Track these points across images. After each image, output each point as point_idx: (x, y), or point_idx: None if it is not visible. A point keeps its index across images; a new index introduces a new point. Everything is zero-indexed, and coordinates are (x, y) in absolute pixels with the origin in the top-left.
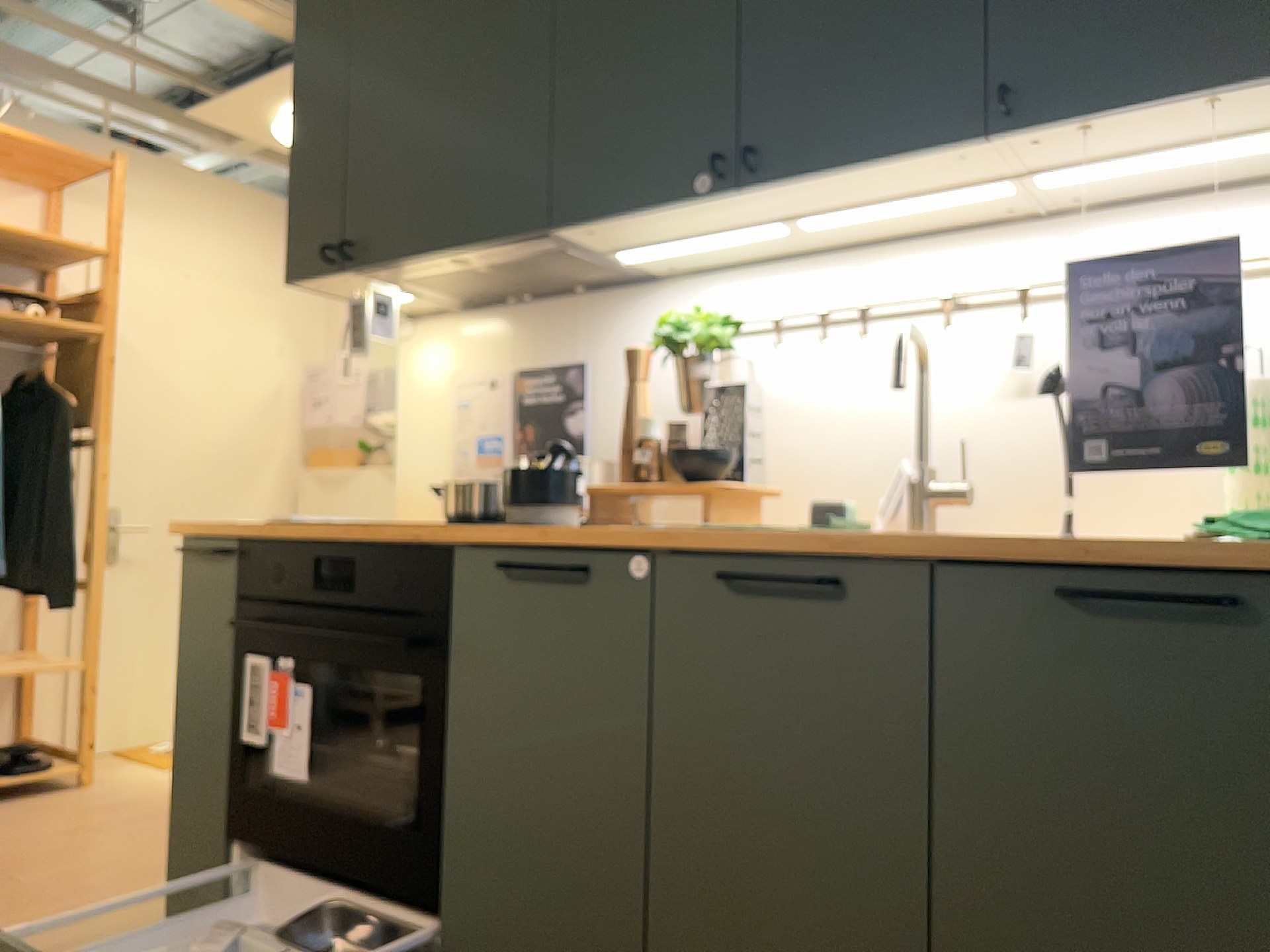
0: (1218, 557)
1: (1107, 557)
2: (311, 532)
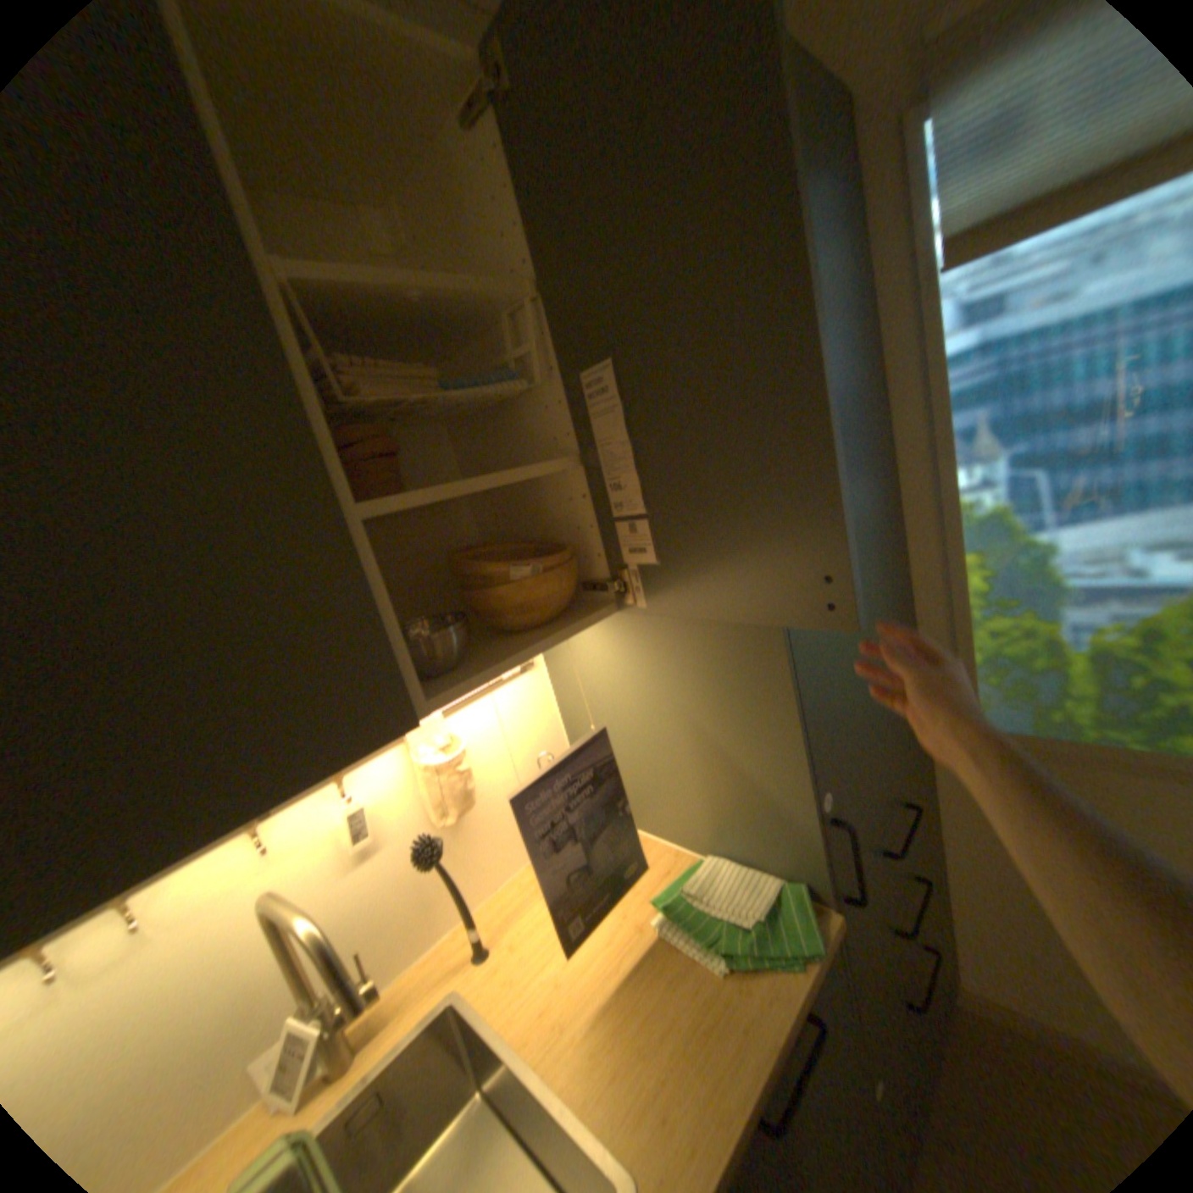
0: (809, 1012)
1: (775, 1078)
2: None
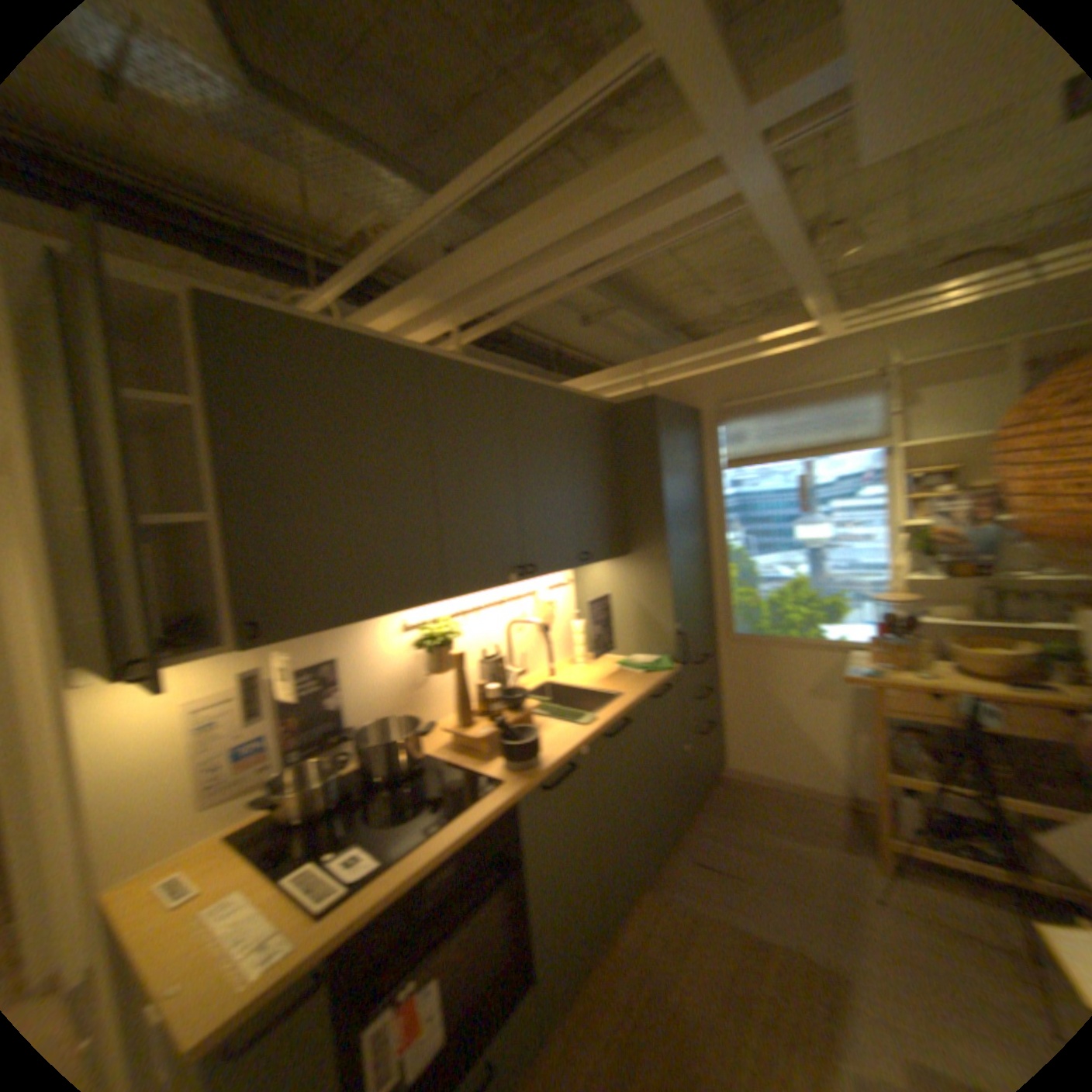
0: (668, 678)
1: (658, 686)
2: (408, 873)
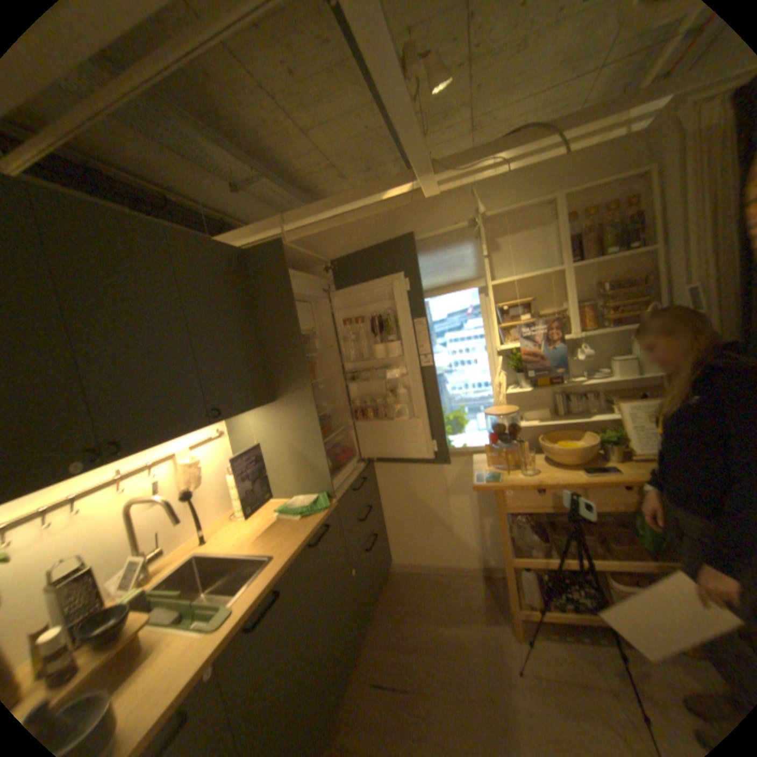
0: (324, 520)
1: (313, 533)
2: None
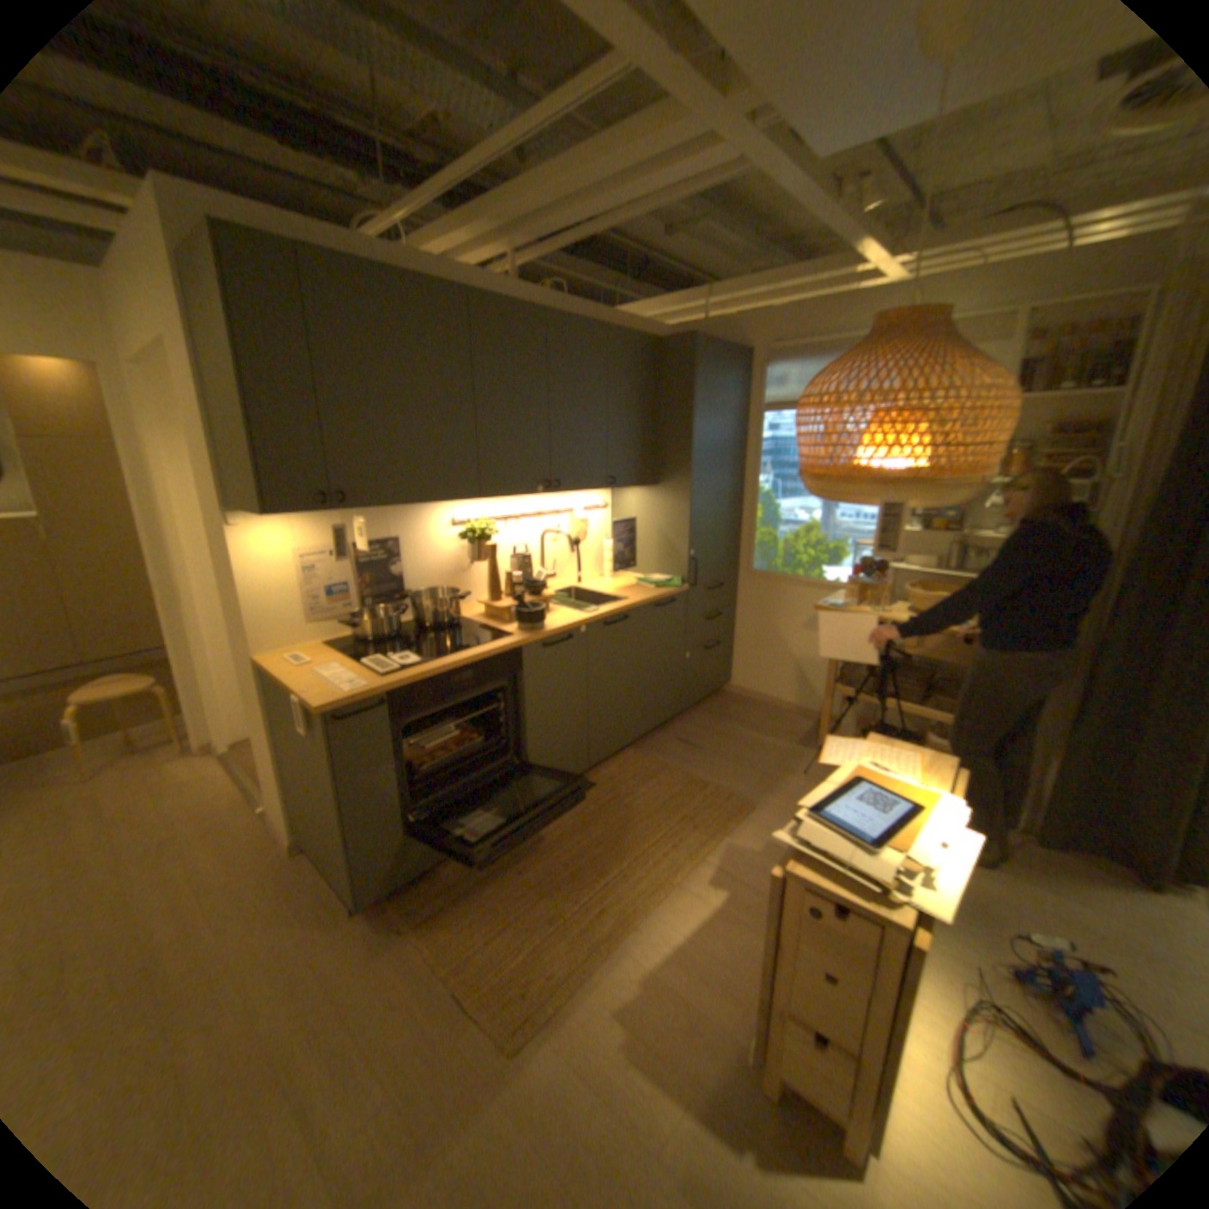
0: (671, 594)
1: (659, 598)
2: (436, 668)
